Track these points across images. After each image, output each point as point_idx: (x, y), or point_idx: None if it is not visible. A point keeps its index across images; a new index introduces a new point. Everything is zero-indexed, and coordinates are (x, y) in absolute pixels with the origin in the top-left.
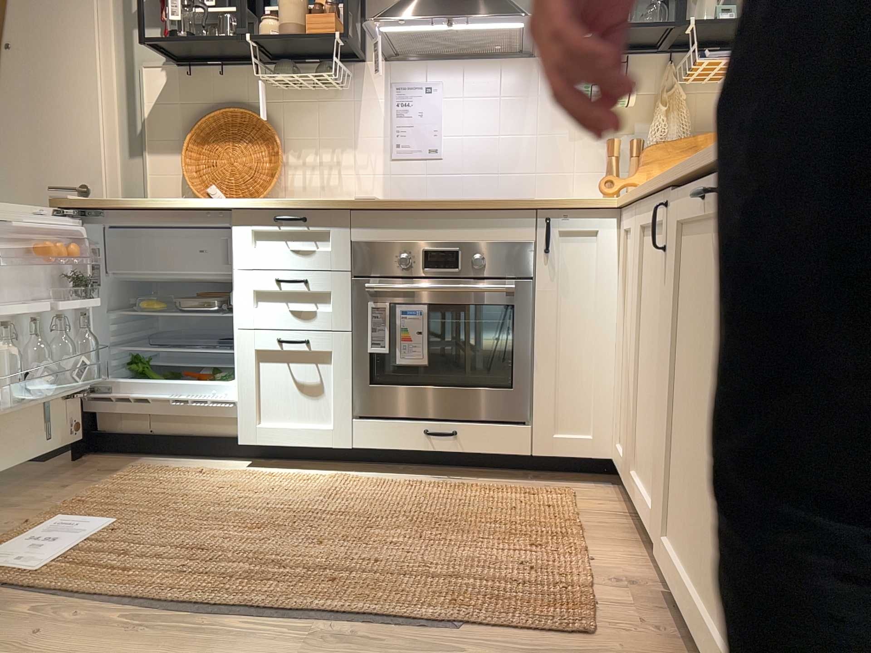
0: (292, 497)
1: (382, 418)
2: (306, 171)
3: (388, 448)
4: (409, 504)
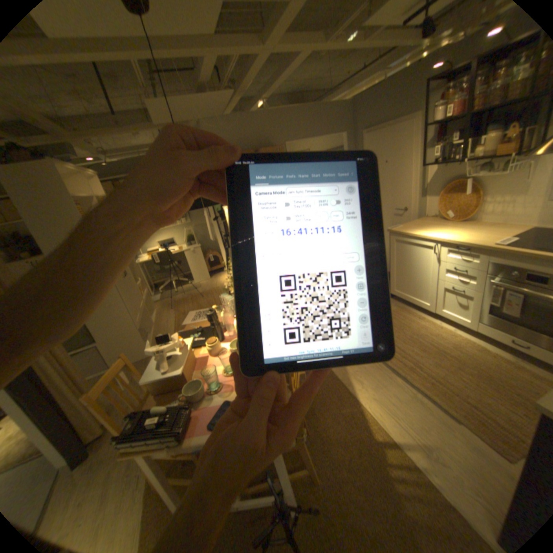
0: (444, 341)
1: (494, 326)
2: (495, 204)
3: (493, 337)
4: (487, 365)
